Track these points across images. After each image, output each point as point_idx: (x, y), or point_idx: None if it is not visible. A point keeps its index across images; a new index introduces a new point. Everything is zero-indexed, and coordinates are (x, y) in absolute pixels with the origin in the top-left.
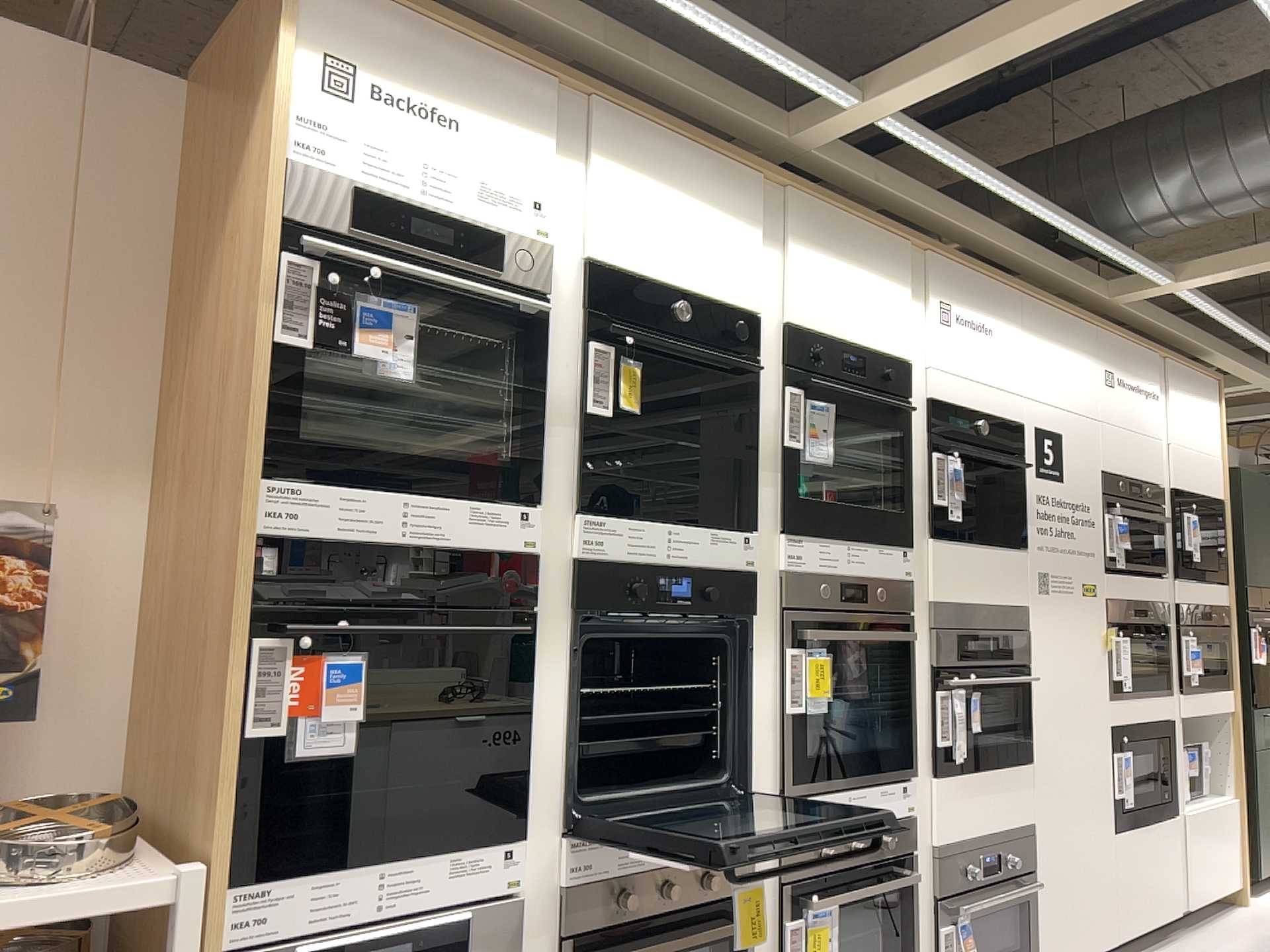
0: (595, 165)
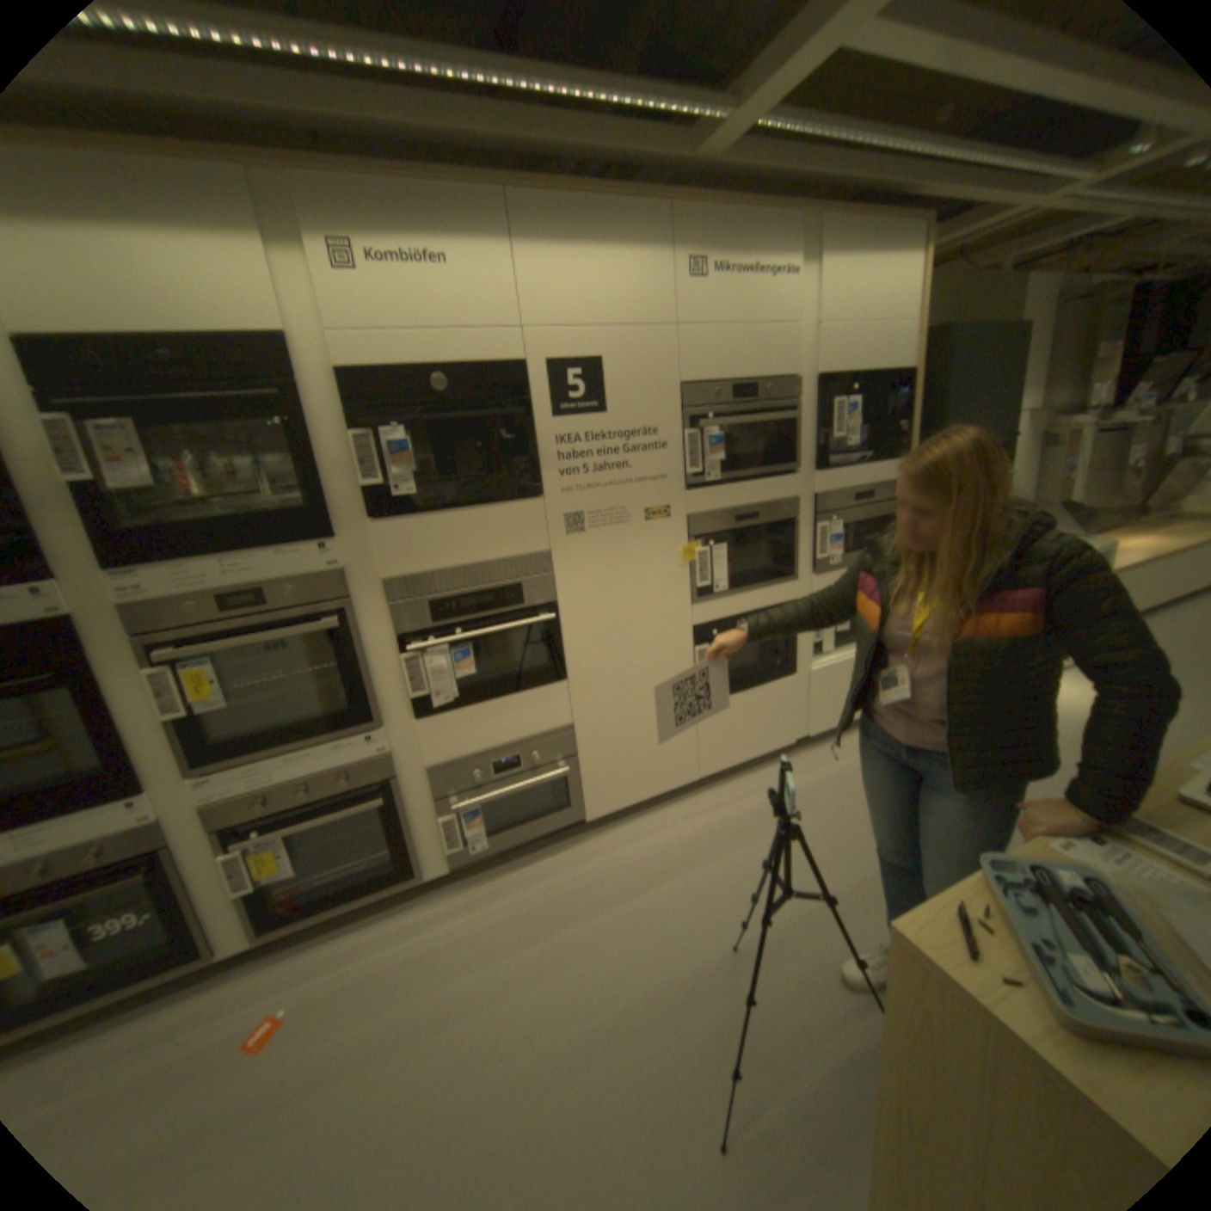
0: None
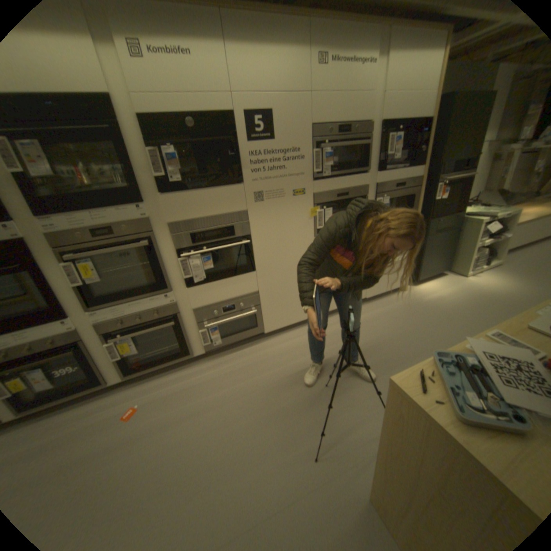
0: None
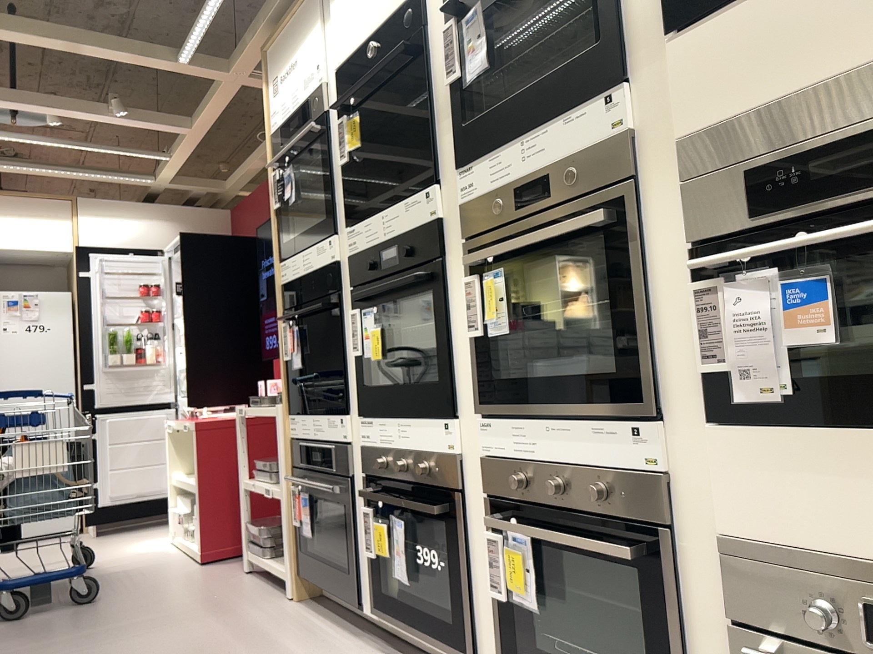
0: (332, 5)
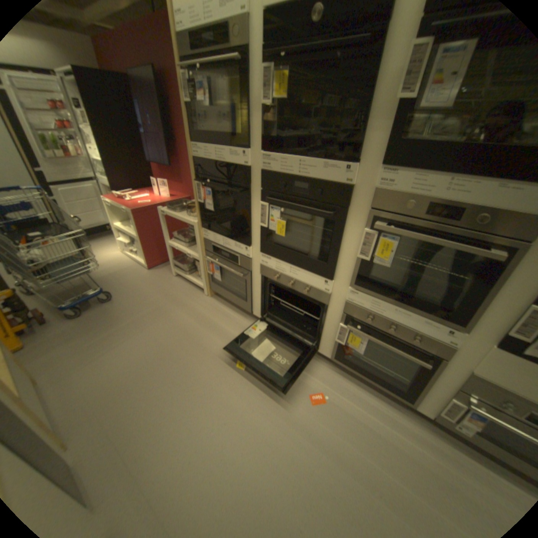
0: None
